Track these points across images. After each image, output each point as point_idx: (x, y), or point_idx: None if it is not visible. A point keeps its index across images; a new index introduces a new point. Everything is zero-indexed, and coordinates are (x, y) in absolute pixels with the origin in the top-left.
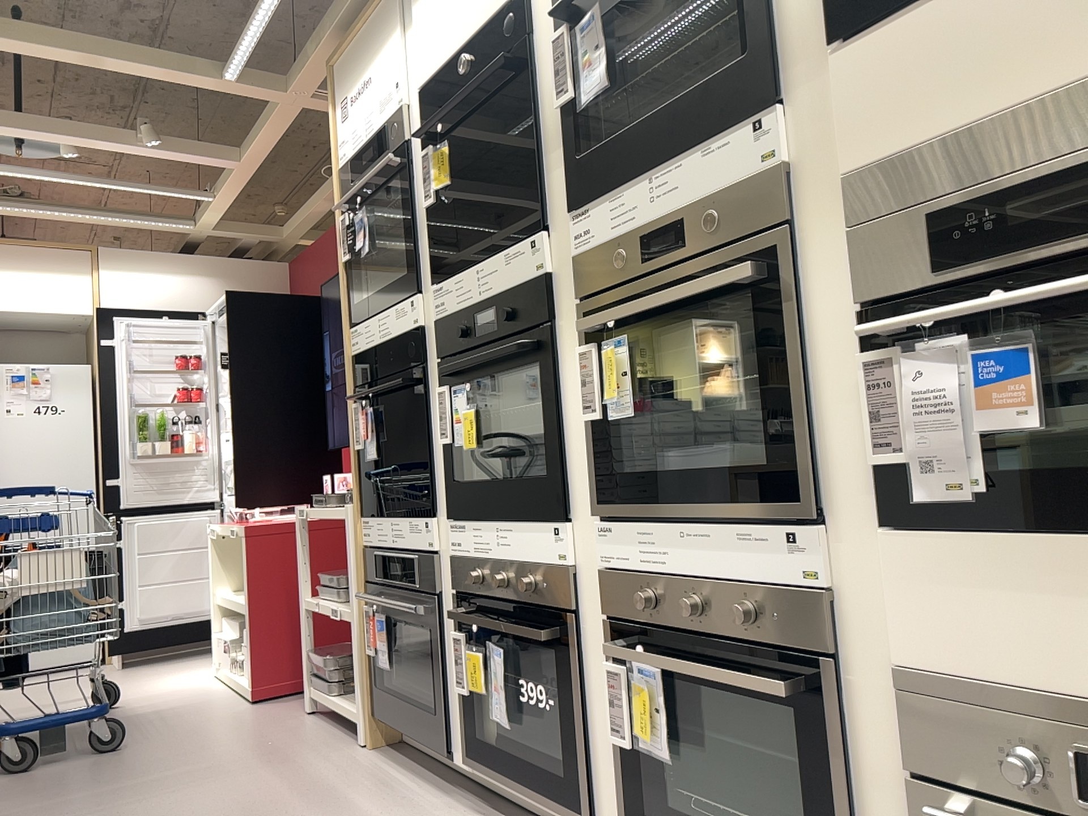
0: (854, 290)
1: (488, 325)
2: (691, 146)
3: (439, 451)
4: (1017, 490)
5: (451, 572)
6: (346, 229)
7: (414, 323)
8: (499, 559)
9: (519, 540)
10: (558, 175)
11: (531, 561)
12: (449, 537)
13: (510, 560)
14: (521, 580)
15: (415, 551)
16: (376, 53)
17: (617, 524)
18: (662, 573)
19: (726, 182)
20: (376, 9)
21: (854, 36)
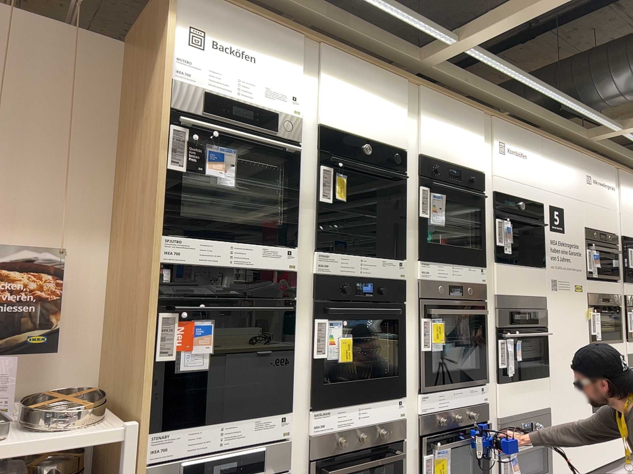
0: (498, 323)
1: (364, 292)
2: (466, 265)
3: (301, 362)
4: (516, 372)
5: (312, 446)
6: (188, 144)
7: (291, 268)
8: (359, 425)
9: (376, 411)
10: (411, 240)
11: (384, 420)
12: (312, 422)
13: (368, 423)
14: (376, 433)
15: (260, 443)
16: (269, 51)
17: (427, 393)
18: (446, 409)
19: (474, 281)
20: (278, 25)
21: (497, 262)
